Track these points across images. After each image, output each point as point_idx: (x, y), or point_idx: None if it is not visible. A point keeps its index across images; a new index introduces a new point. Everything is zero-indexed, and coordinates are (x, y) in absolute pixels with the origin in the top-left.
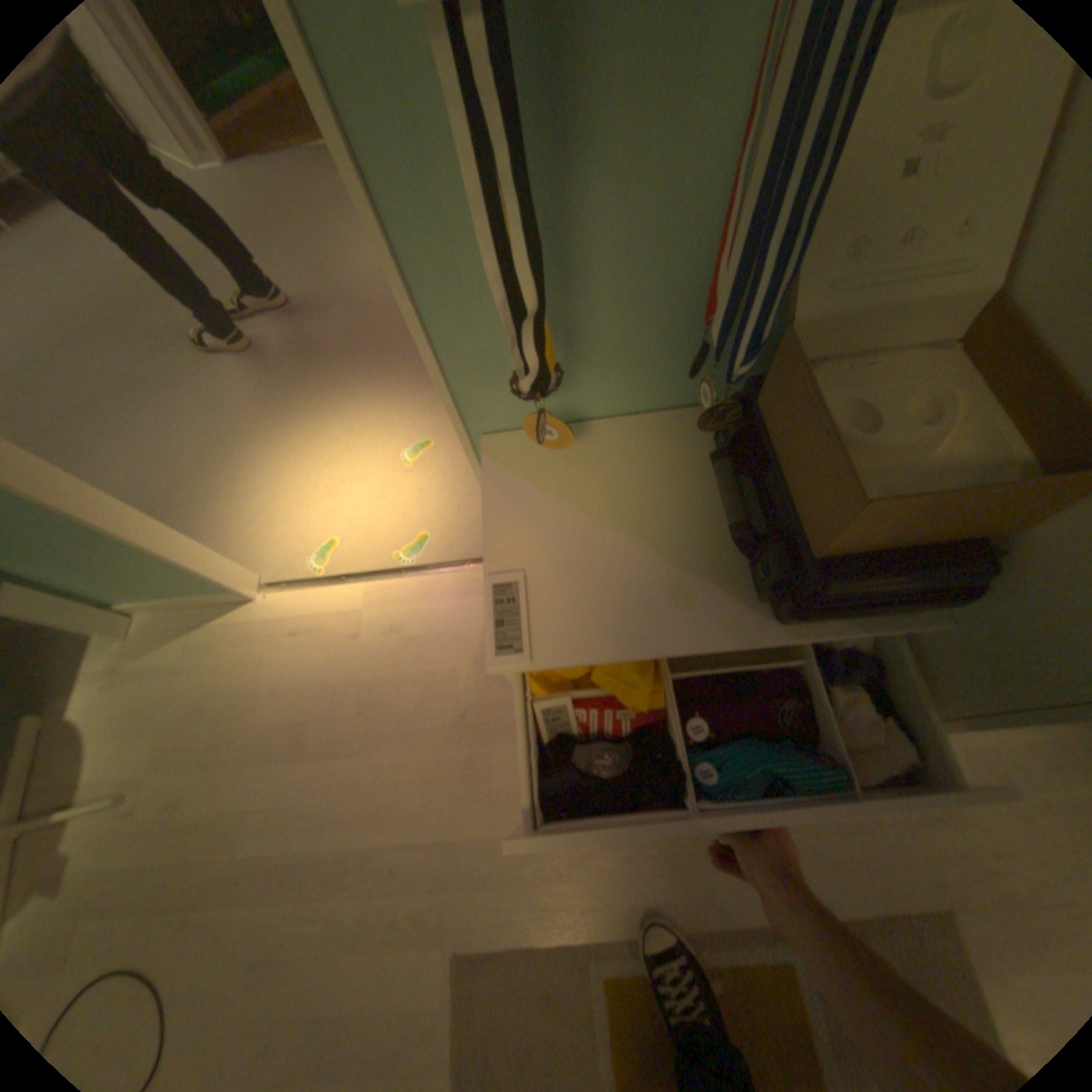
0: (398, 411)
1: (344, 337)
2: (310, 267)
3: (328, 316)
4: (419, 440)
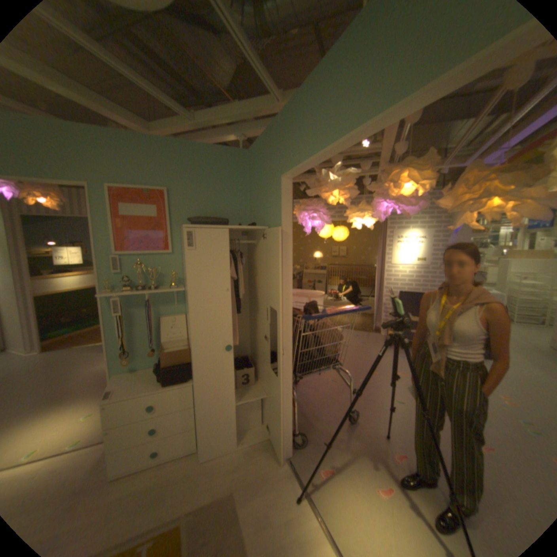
0: (83, 408)
1: (69, 392)
2: (64, 376)
3: (65, 388)
4: (89, 415)
